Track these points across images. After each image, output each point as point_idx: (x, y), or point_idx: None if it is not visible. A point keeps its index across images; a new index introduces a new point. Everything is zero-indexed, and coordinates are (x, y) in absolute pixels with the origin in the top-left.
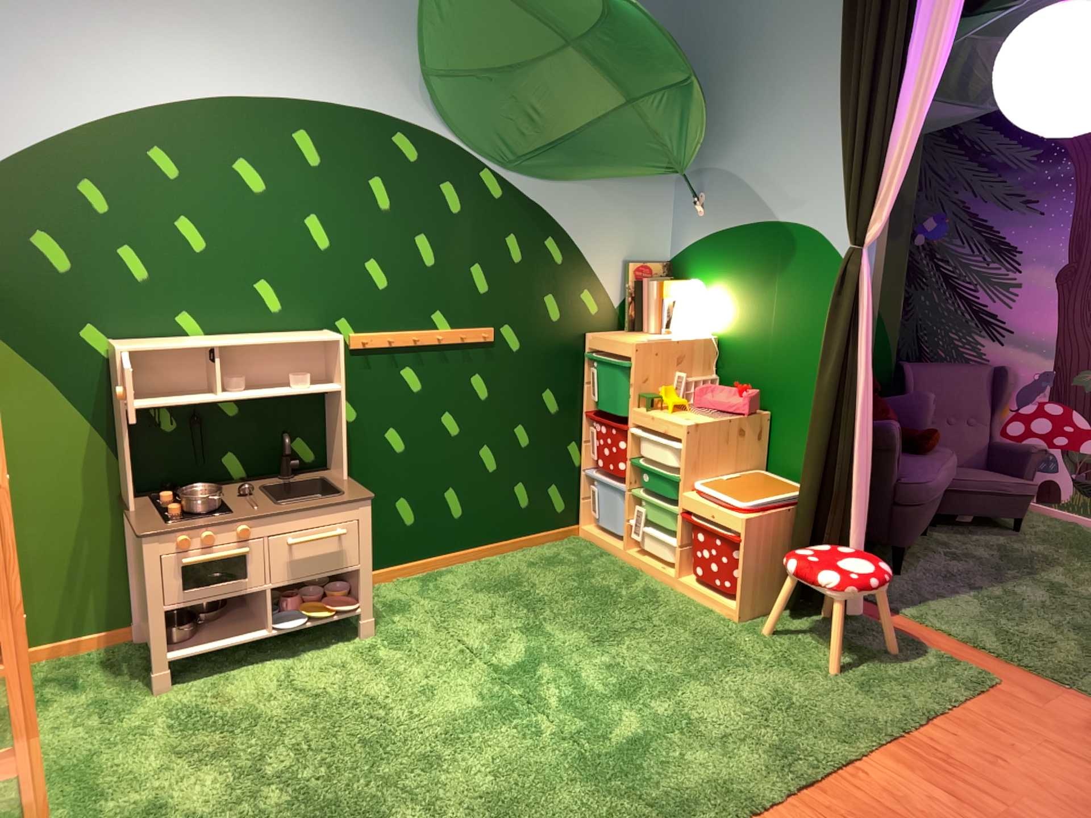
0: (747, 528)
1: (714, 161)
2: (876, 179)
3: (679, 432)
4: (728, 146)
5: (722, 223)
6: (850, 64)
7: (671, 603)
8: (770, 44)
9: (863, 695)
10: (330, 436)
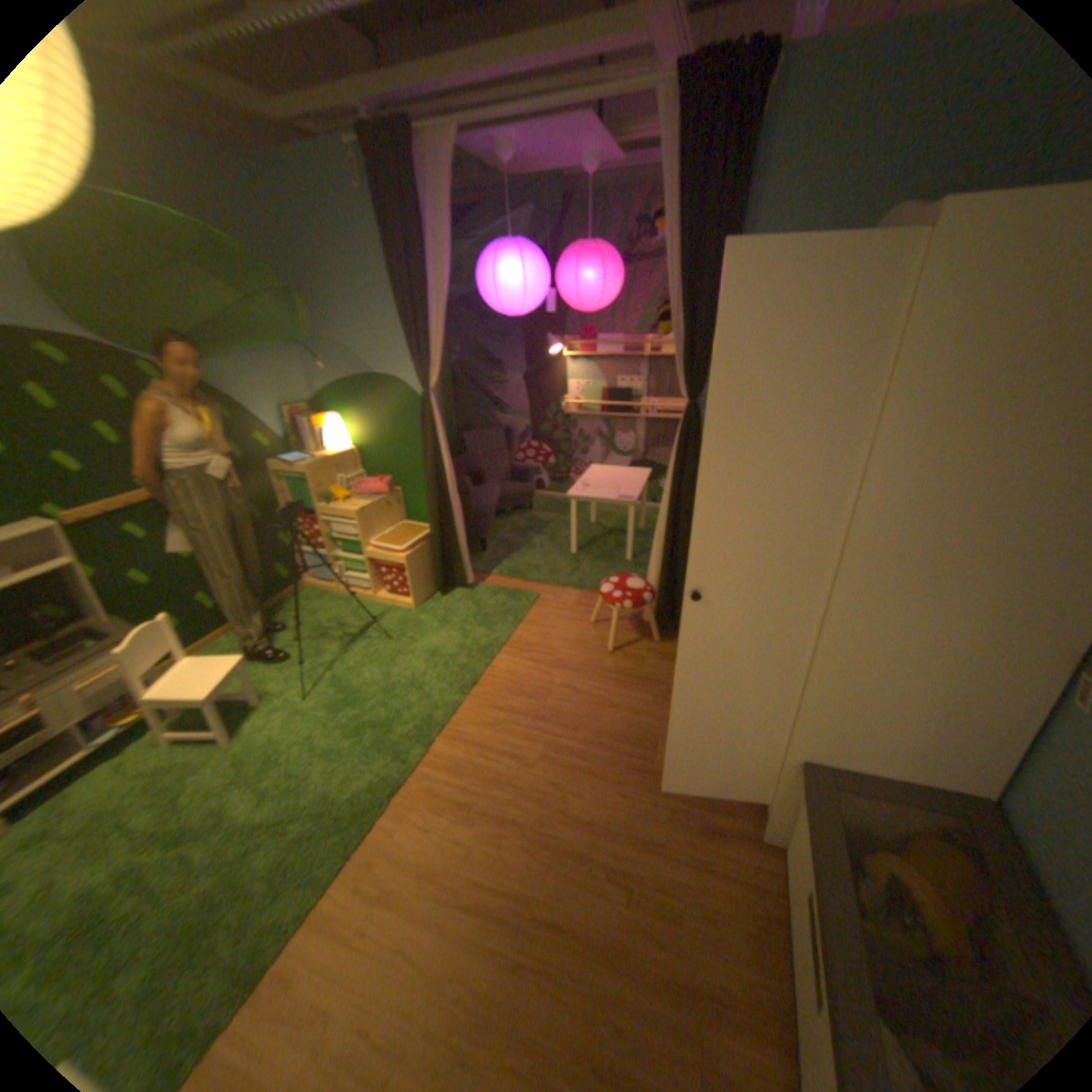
0: (408, 562)
1: (322, 334)
2: (428, 352)
3: (352, 517)
4: (329, 325)
5: (340, 377)
6: (395, 279)
7: (376, 612)
8: (339, 255)
9: (486, 628)
10: (80, 596)
